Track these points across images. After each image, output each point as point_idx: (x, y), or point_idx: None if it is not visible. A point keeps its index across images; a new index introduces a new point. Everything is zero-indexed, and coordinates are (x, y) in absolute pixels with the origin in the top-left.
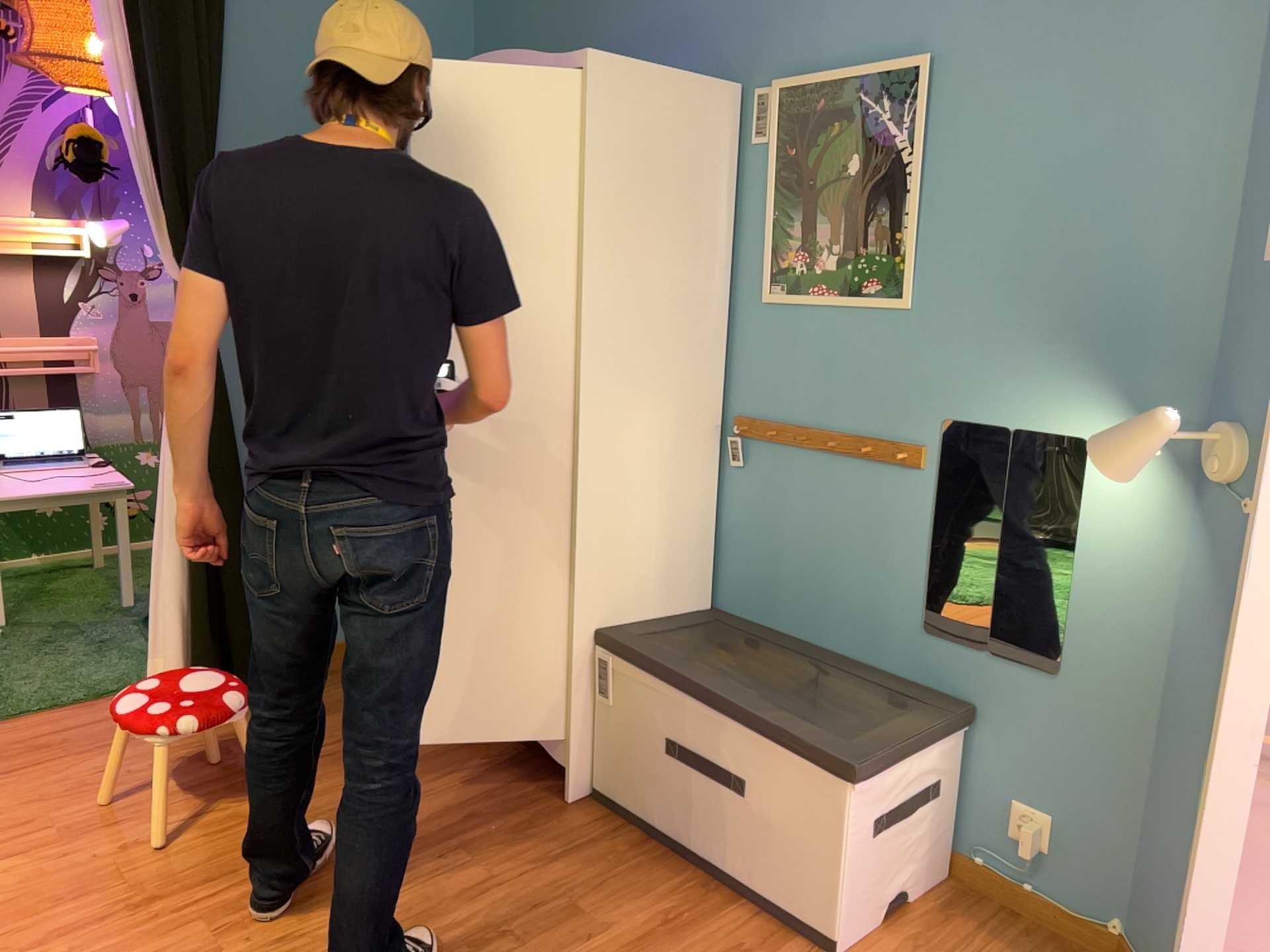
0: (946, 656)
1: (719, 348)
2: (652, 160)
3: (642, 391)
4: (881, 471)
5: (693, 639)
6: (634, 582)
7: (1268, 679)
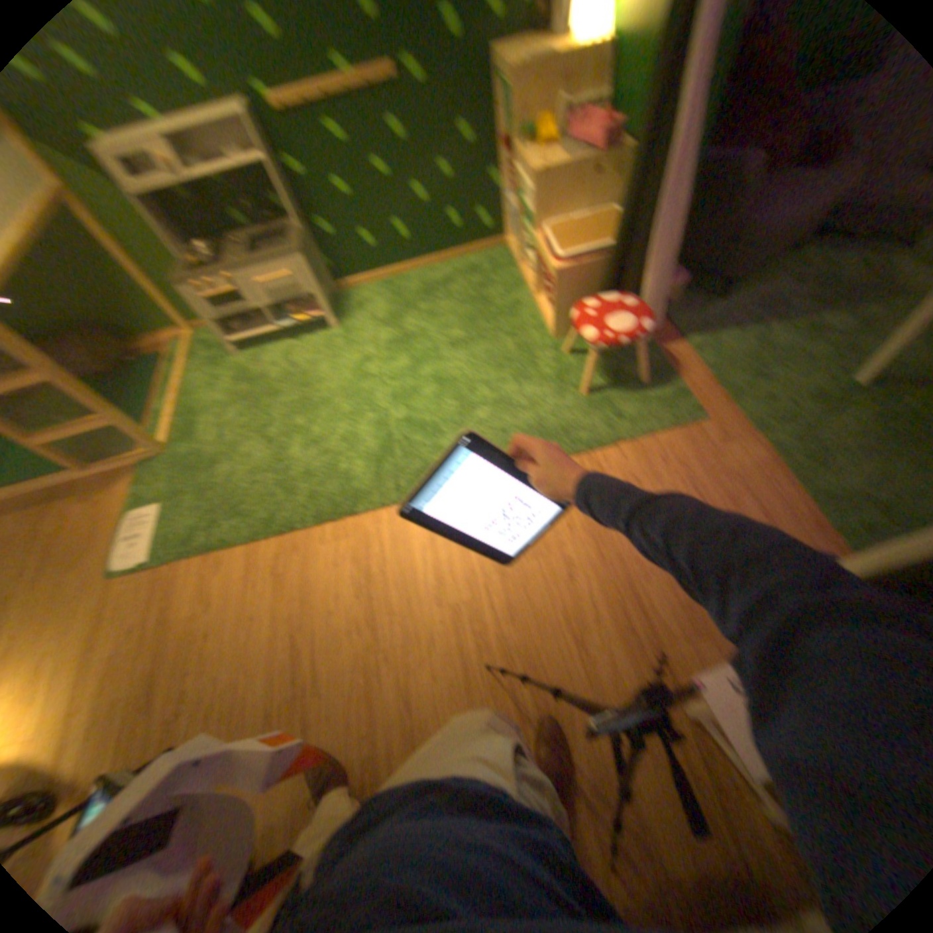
0: None
1: None
2: None
3: None
4: None
5: None
6: None
7: None
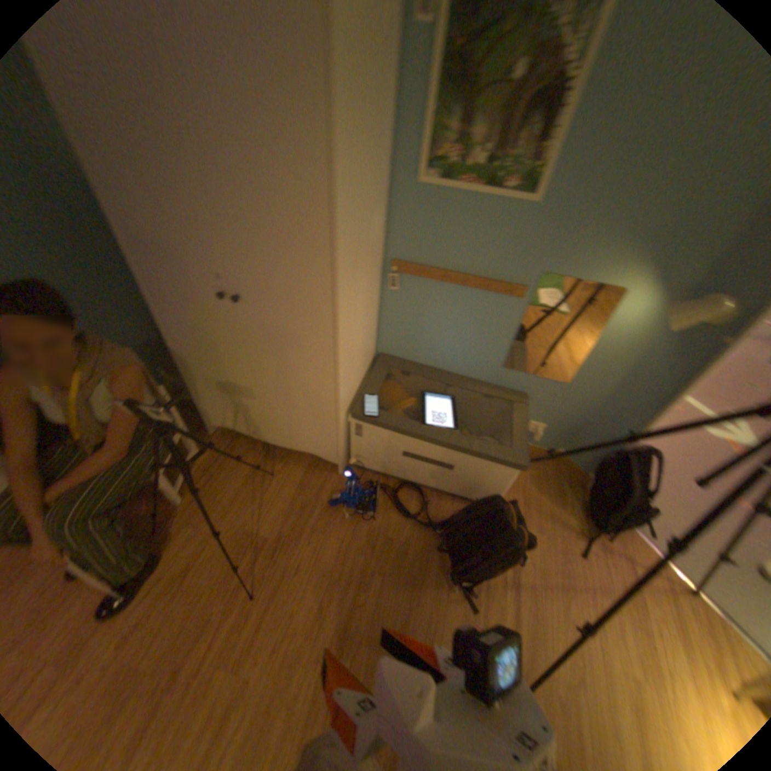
0: (511, 377)
1: (384, 218)
2: (367, 53)
3: (360, 272)
4: (493, 298)
5: (379, 383)
6: (356, 375)
7: (686, 398)
